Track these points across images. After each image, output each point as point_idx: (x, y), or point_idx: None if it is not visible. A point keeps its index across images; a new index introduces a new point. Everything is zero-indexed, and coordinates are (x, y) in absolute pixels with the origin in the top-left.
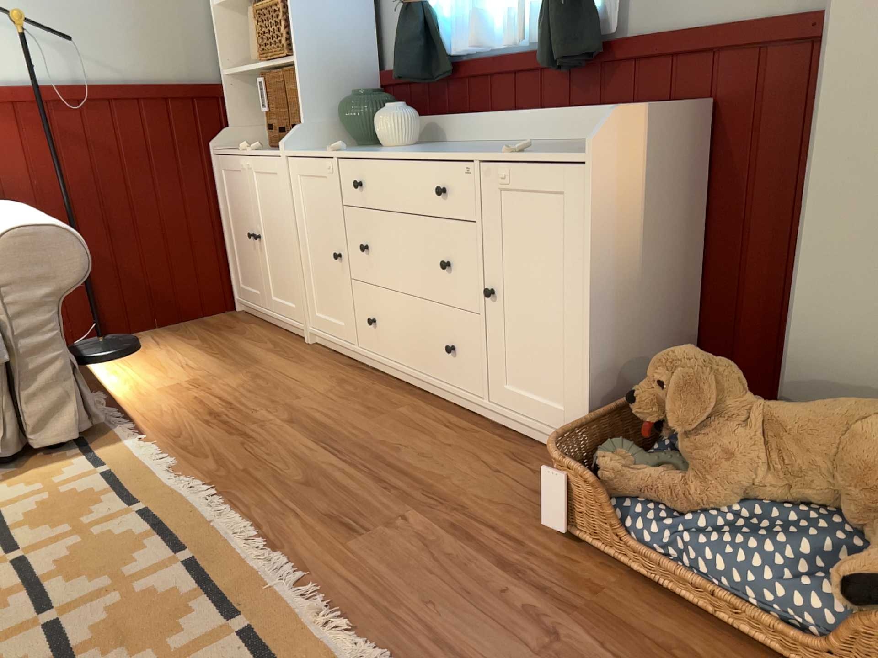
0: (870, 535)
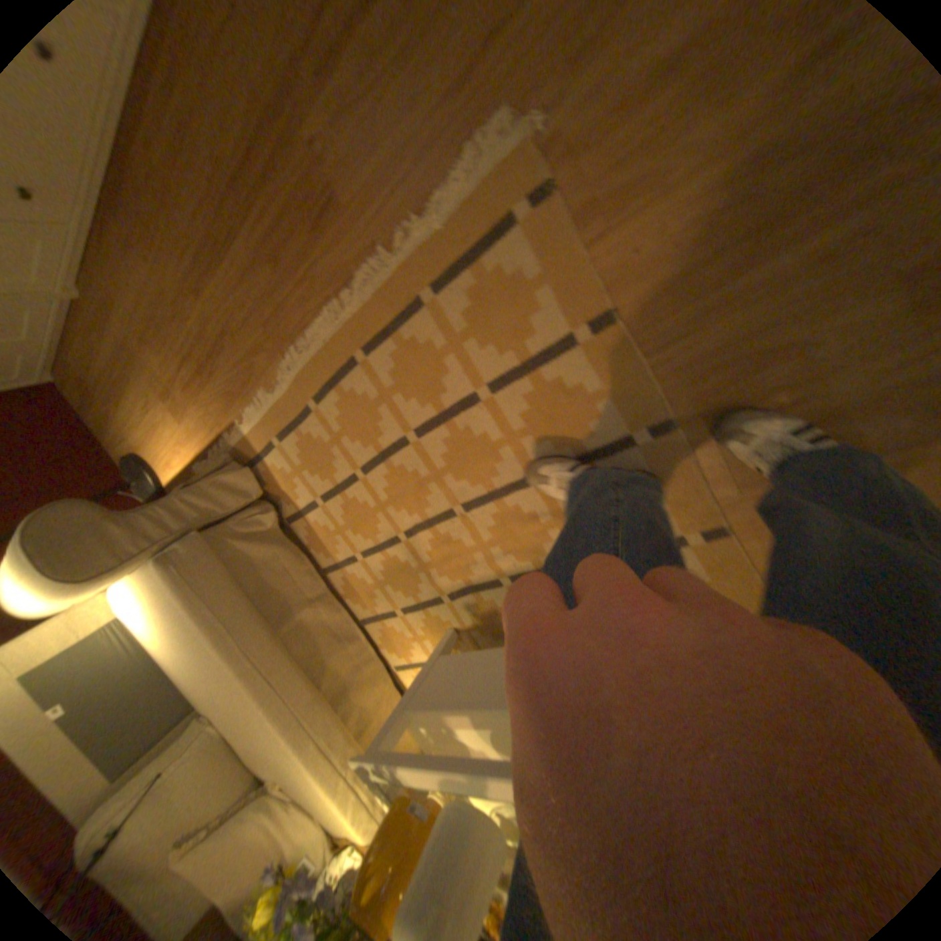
0: None
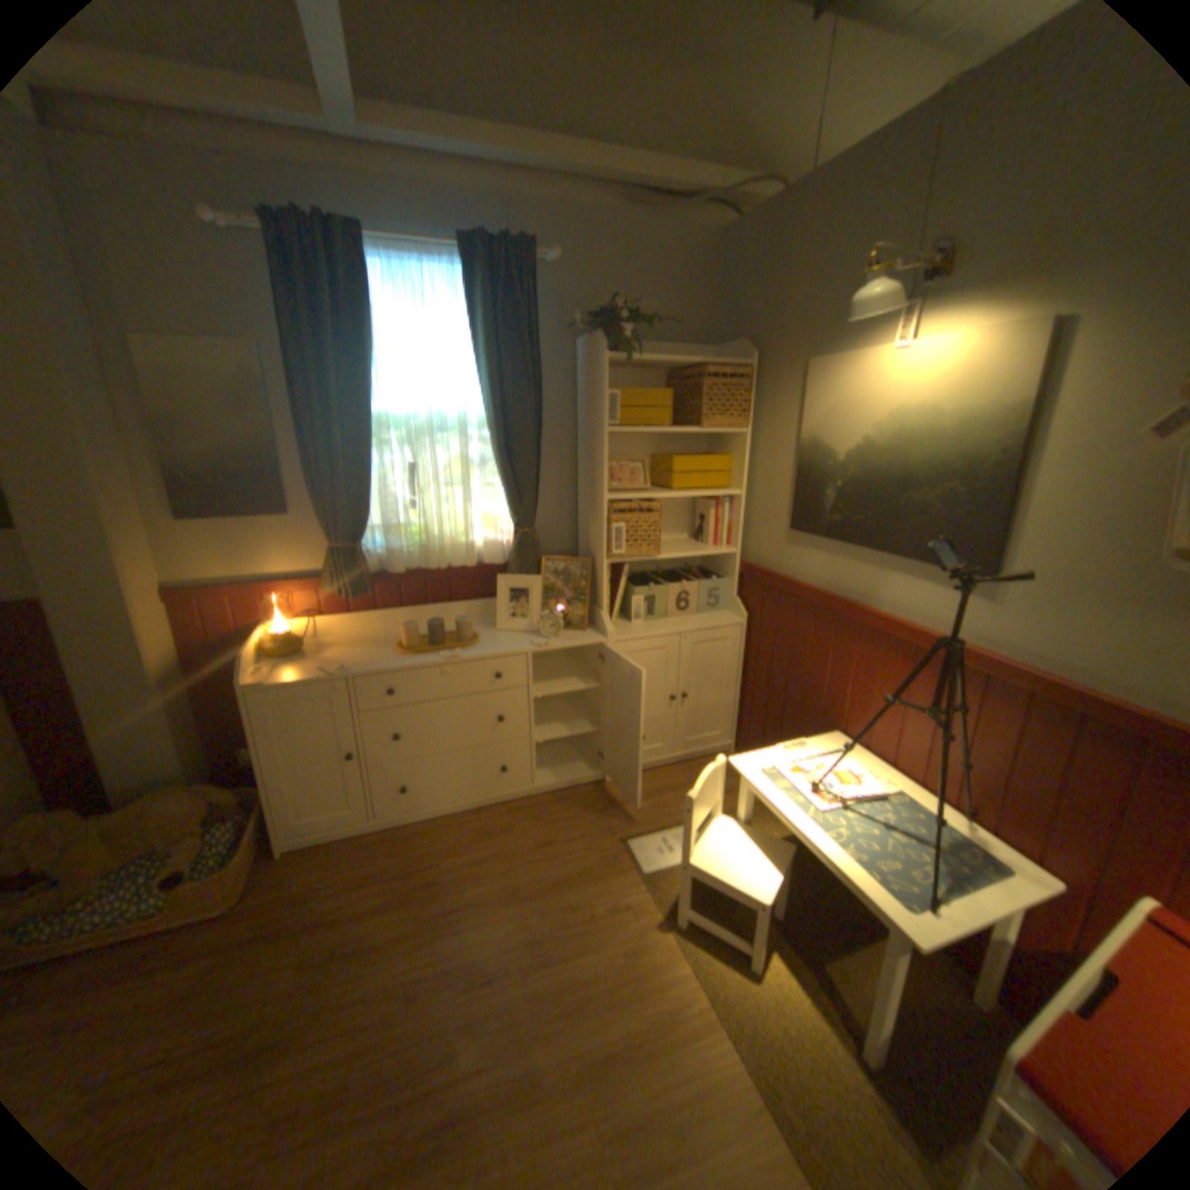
0: (174, 854)
